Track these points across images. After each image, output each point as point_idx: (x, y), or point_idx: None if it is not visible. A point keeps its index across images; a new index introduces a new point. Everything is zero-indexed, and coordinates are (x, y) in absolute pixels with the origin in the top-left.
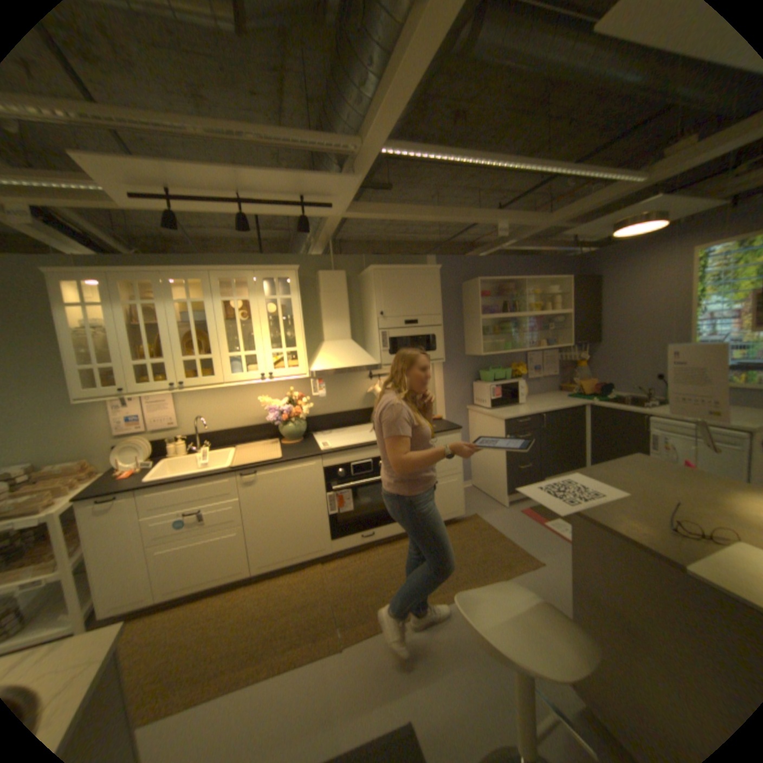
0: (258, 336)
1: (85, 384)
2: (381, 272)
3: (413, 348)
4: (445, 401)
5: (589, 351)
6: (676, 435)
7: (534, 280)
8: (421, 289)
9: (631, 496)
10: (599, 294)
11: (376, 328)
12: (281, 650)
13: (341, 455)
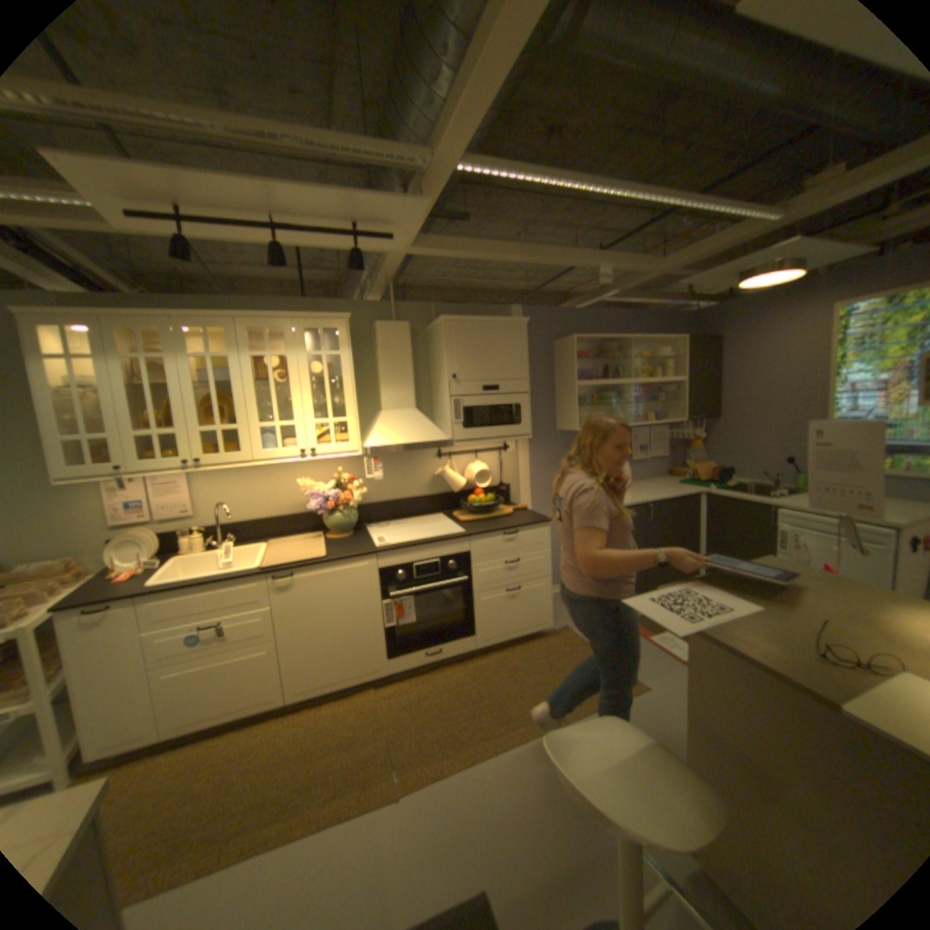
0: (296, 401)
1: (68, 460)
2: (454, 325)
3: (491, 420)
4: (530, 486)
5: (705, 428)
6: (808, 531)
7: (641, 339)
8: (503, 347)
9: (759, 608)
10: (718, 358)
11: (446, 394)
12: (321, 800)
13: (400, 553)
